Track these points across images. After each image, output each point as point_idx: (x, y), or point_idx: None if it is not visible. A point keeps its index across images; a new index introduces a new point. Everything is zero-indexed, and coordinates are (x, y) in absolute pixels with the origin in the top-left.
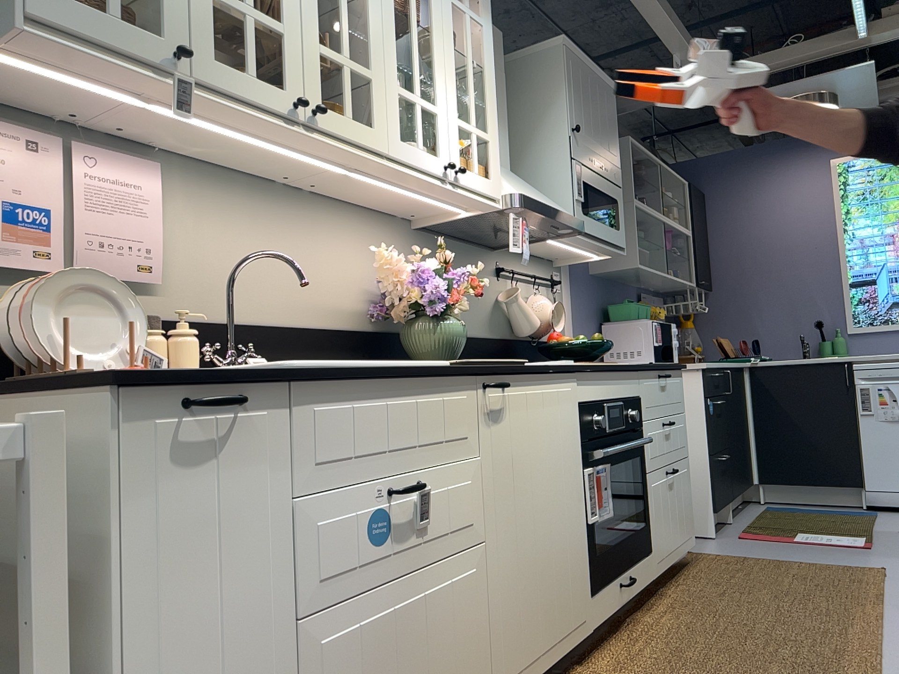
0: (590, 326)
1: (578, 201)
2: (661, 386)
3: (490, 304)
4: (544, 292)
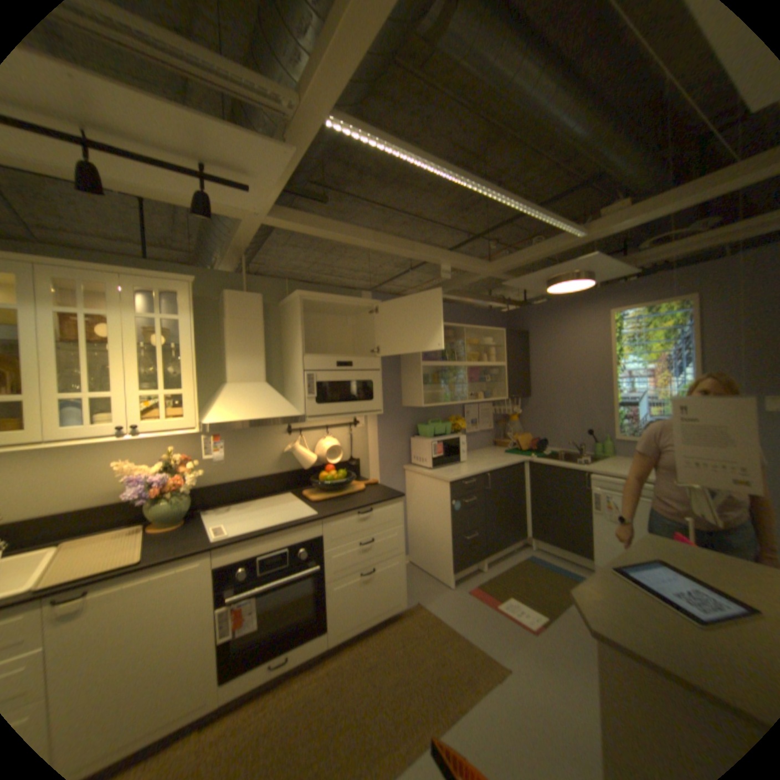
0: (397, 439)
1: (308, 397)
2: (358, 519)
3: (278, 451)
4: (341, 430)
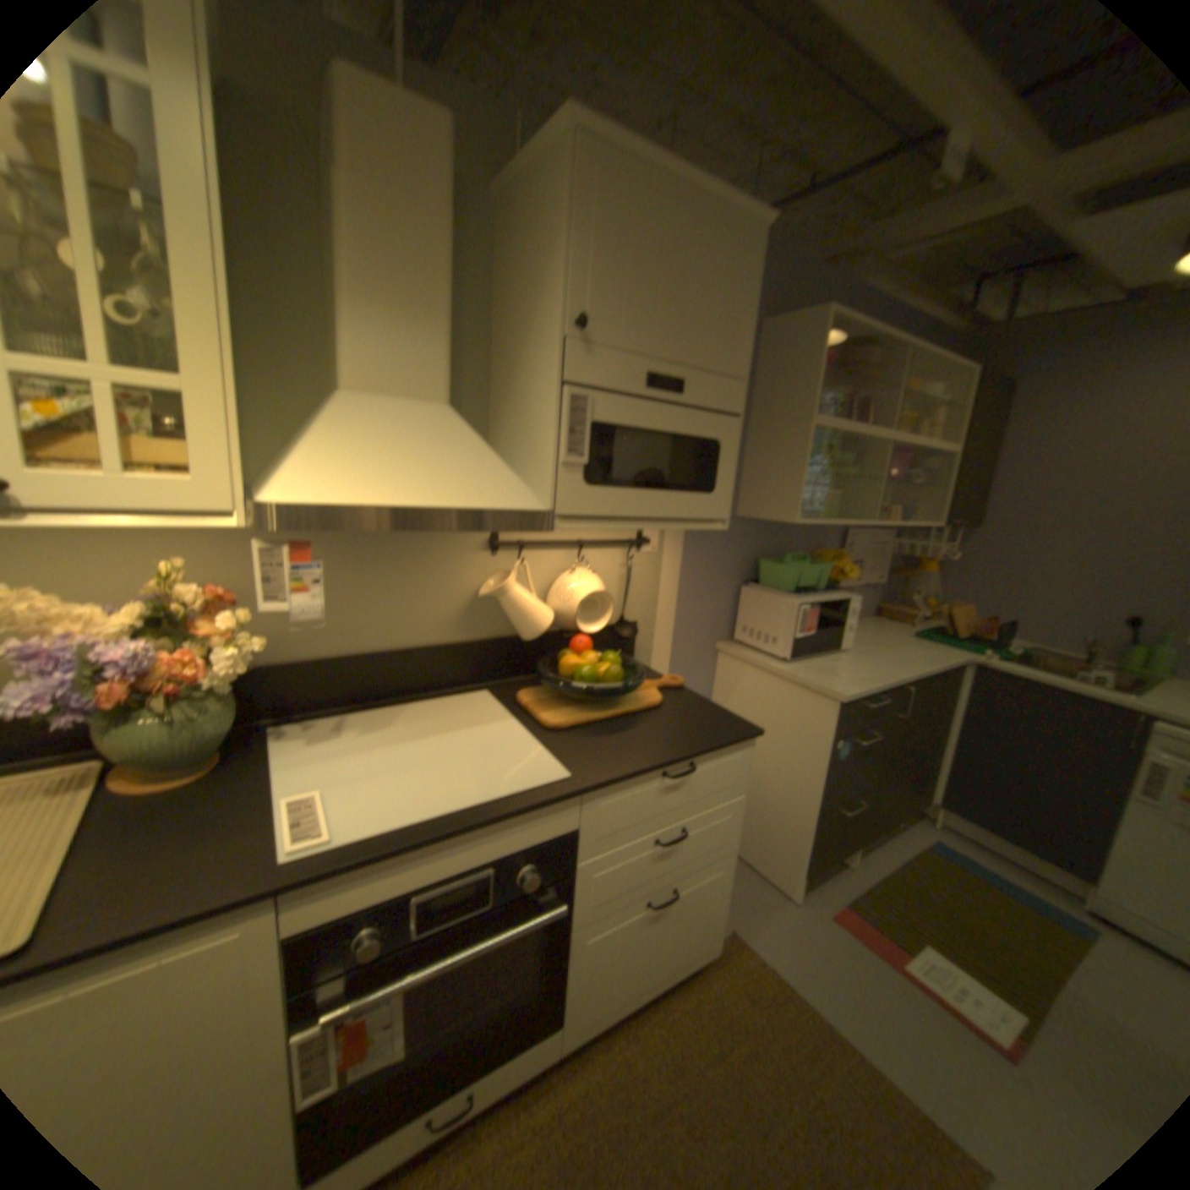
0: (715, 588)
1: (567, 462)
2: (663, 788)
3: (464, 592)
4: (609, 555)
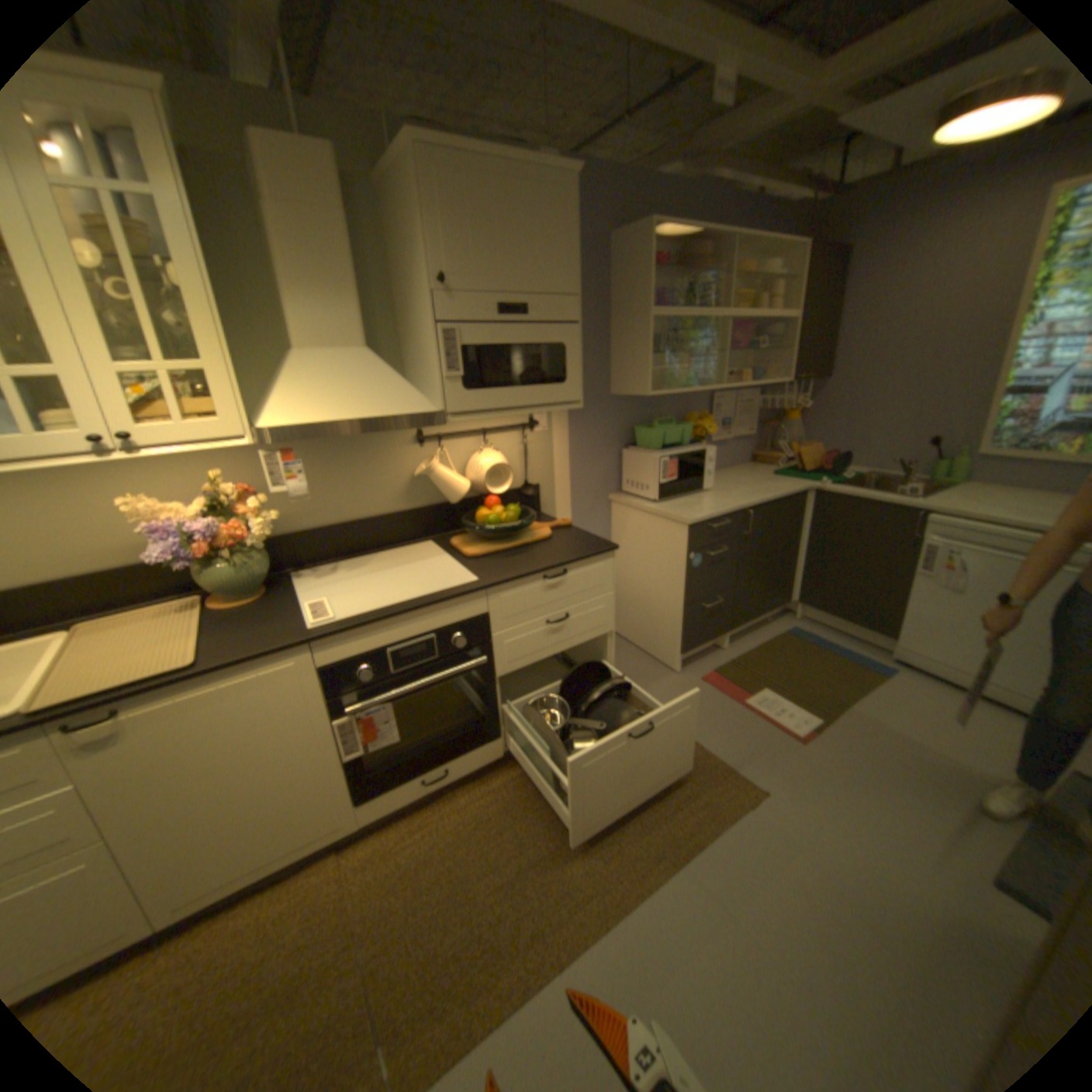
0: (601, 454)
1: (449, 378)
2: (545, 587)
3: (405, 476)
4: (509, 439)
